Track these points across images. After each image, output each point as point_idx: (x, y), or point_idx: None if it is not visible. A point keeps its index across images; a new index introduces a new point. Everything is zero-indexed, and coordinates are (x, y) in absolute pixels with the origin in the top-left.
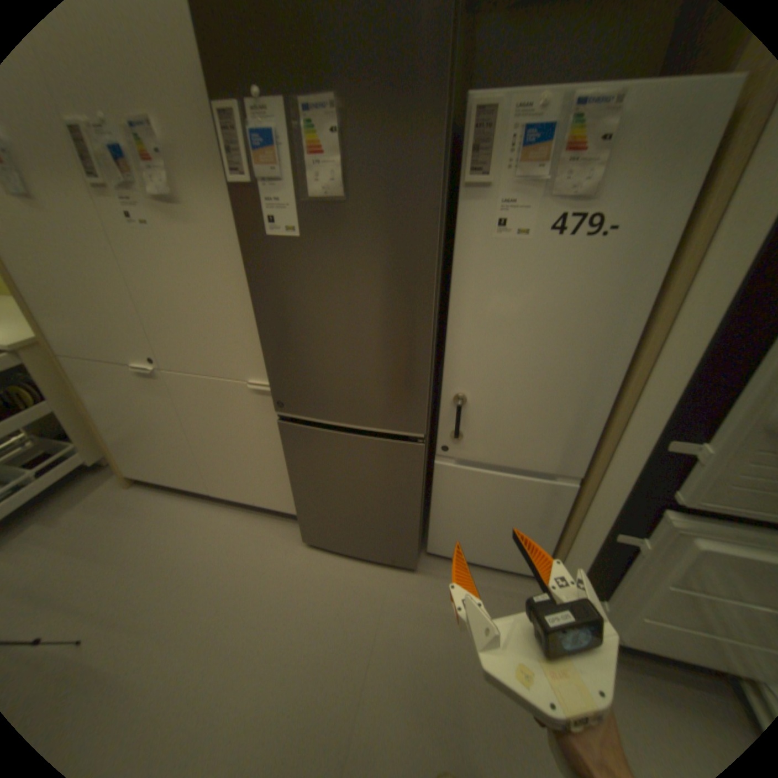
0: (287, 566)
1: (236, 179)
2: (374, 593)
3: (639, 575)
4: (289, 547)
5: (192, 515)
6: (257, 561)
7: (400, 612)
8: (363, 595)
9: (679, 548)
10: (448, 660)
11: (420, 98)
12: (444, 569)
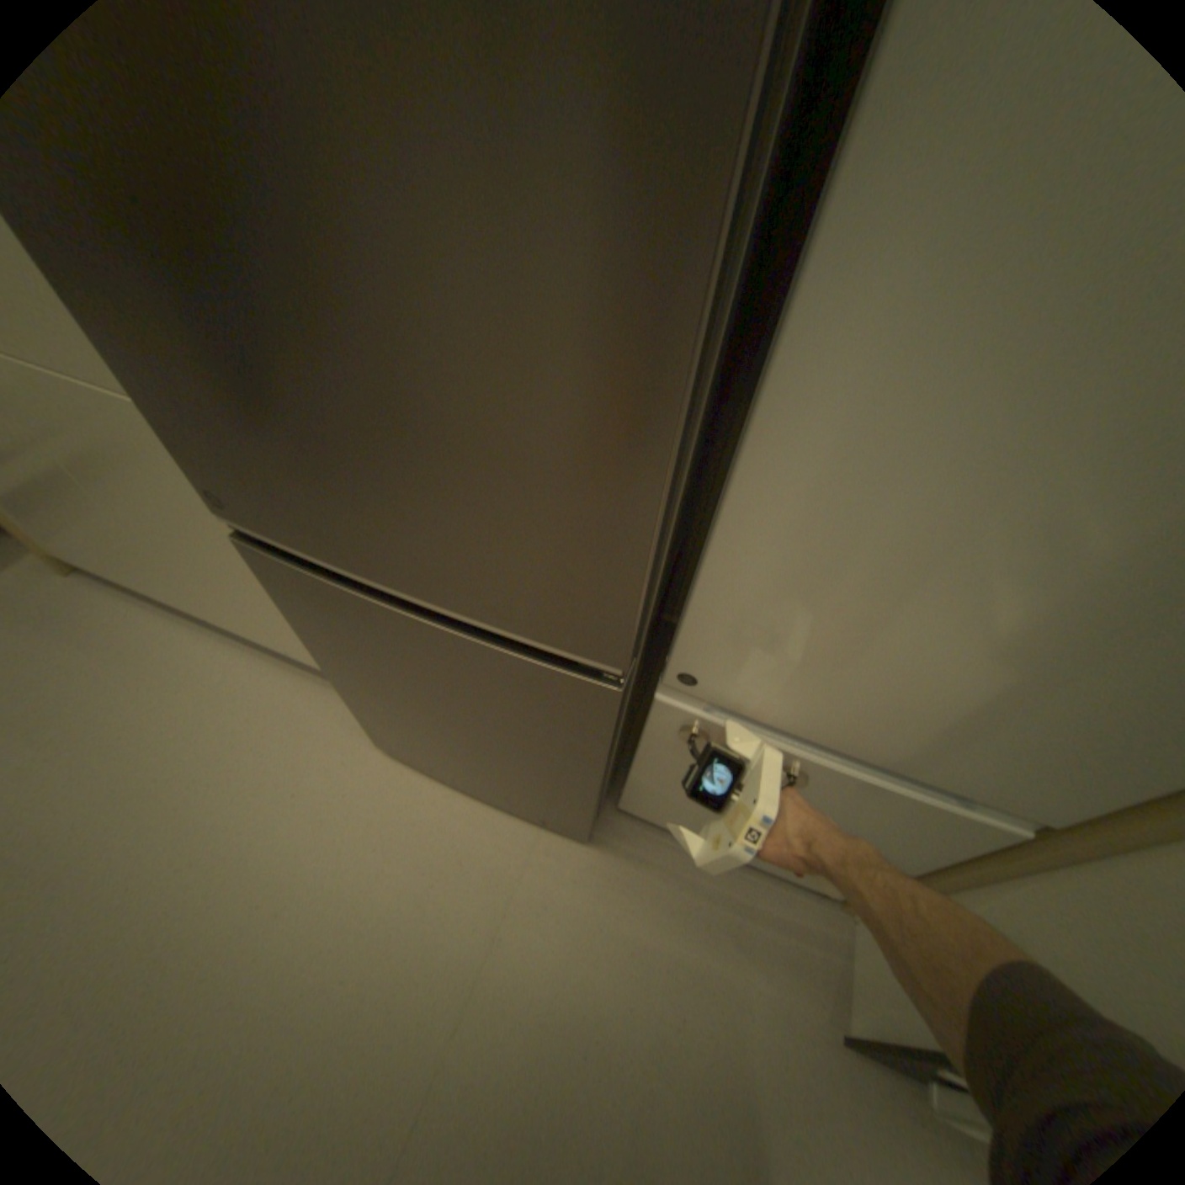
0: (342, 788)
1: None
2: (499, 873)
3: None
4: (351, 749)
5: (180, 651)
6: (285, 770)
7: (541, 922)
8: (477, 874)
9: None
10: (615, 1038)
11: None
12: (646, 844)
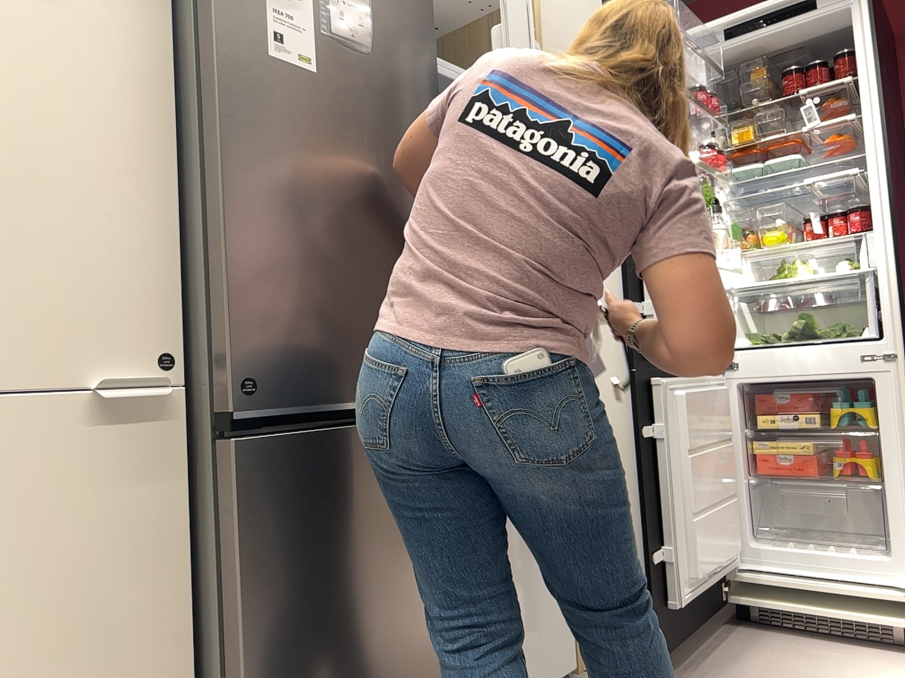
0: None
1: None
2: None
3: (671, 467)
4: None
5: None
6: None
7: None
8: None
9: (674, 413)
10: None
11: (417, 0)
12: None
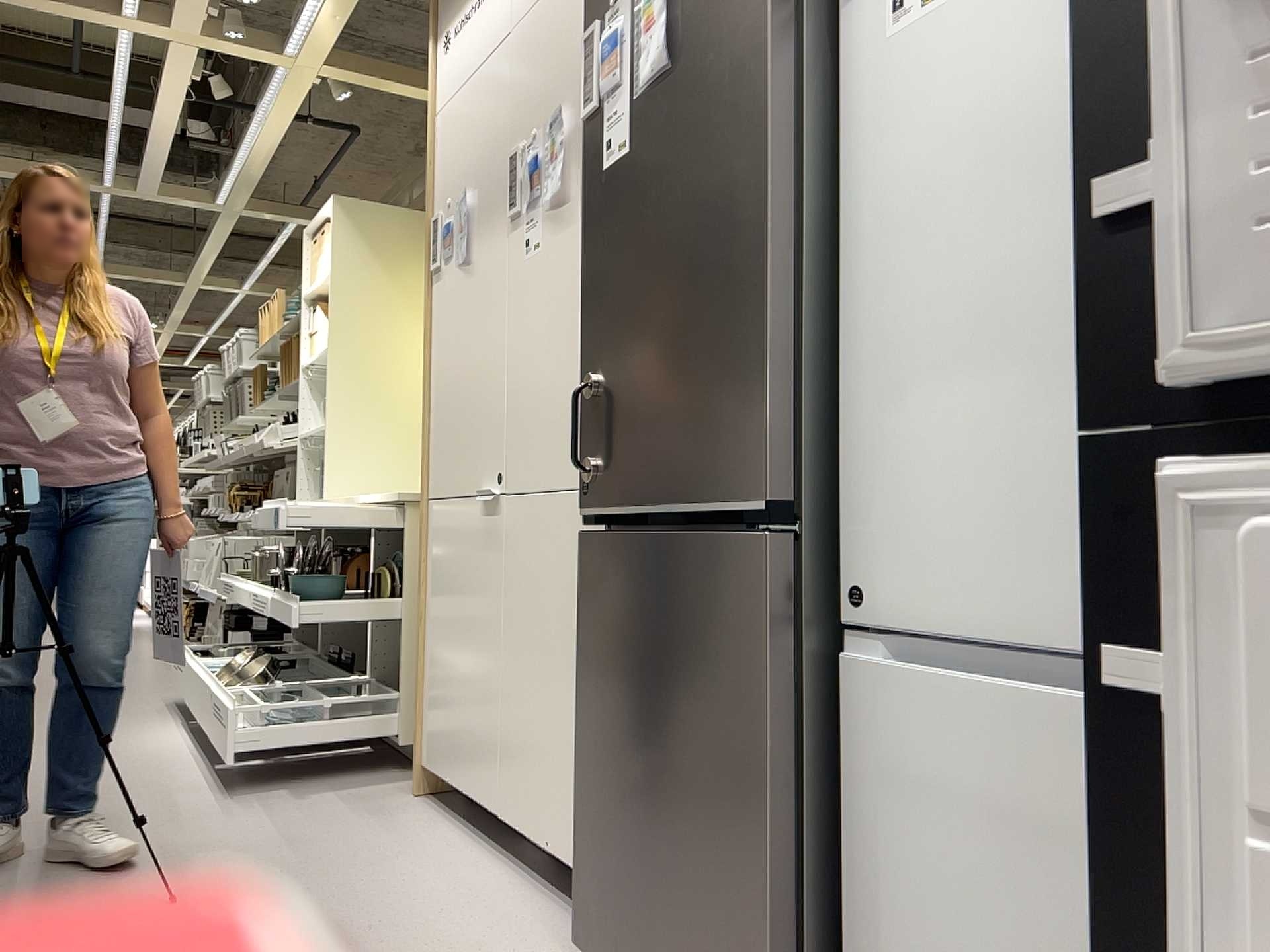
0: None
1: (587, 115)
2: None
3: (1229, 885)
4: None
5: (455, 855)
6: (468, 948)
7: None
8: None
9: None
10: None
11: None
12: None
